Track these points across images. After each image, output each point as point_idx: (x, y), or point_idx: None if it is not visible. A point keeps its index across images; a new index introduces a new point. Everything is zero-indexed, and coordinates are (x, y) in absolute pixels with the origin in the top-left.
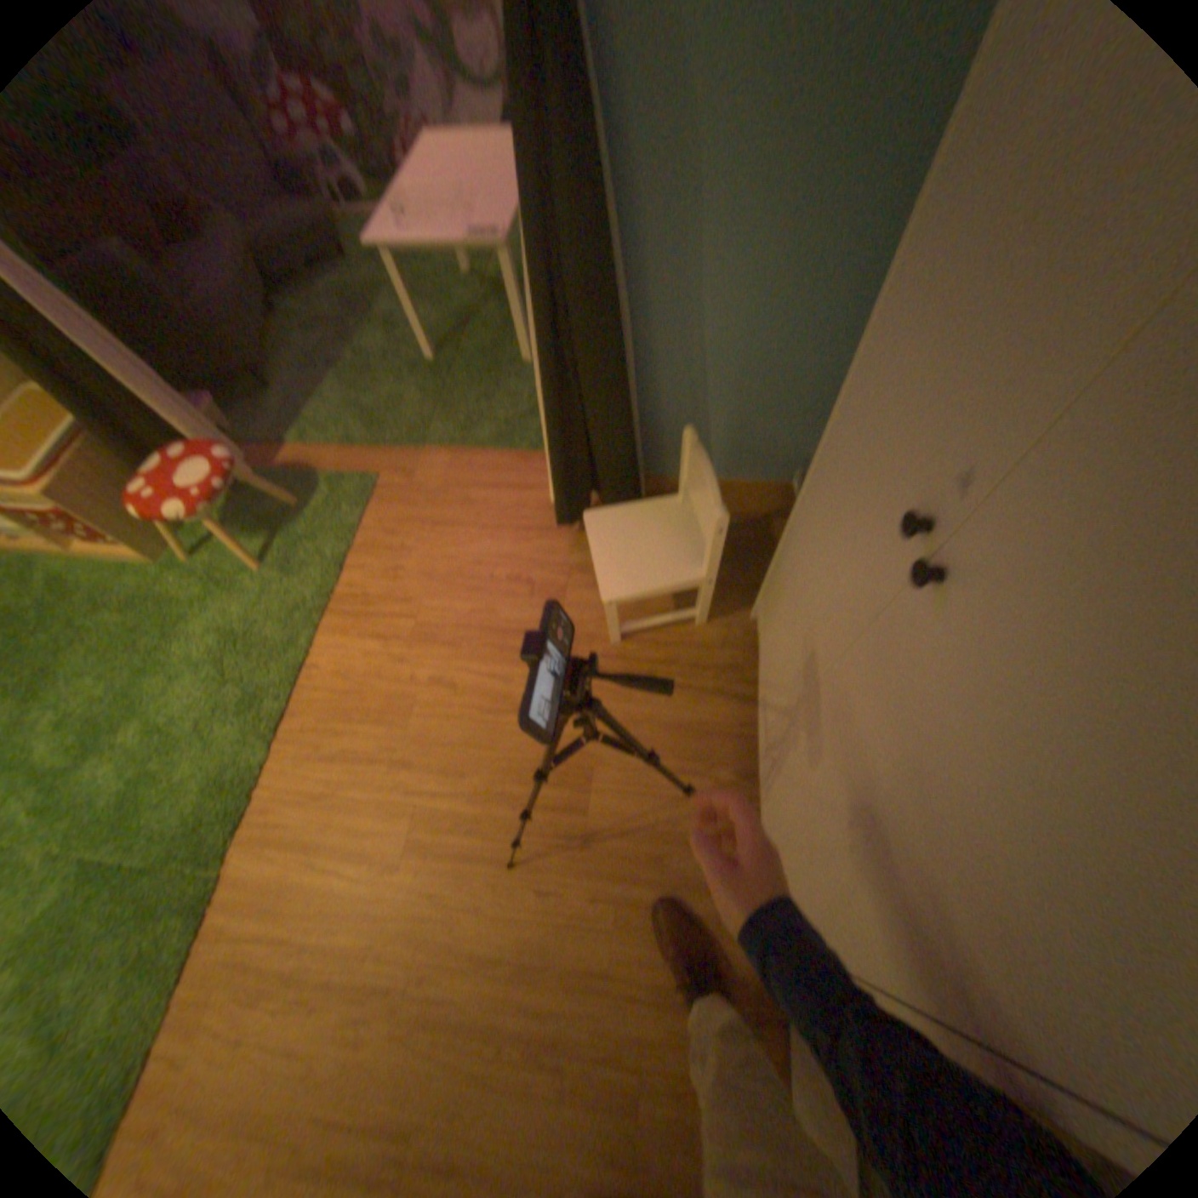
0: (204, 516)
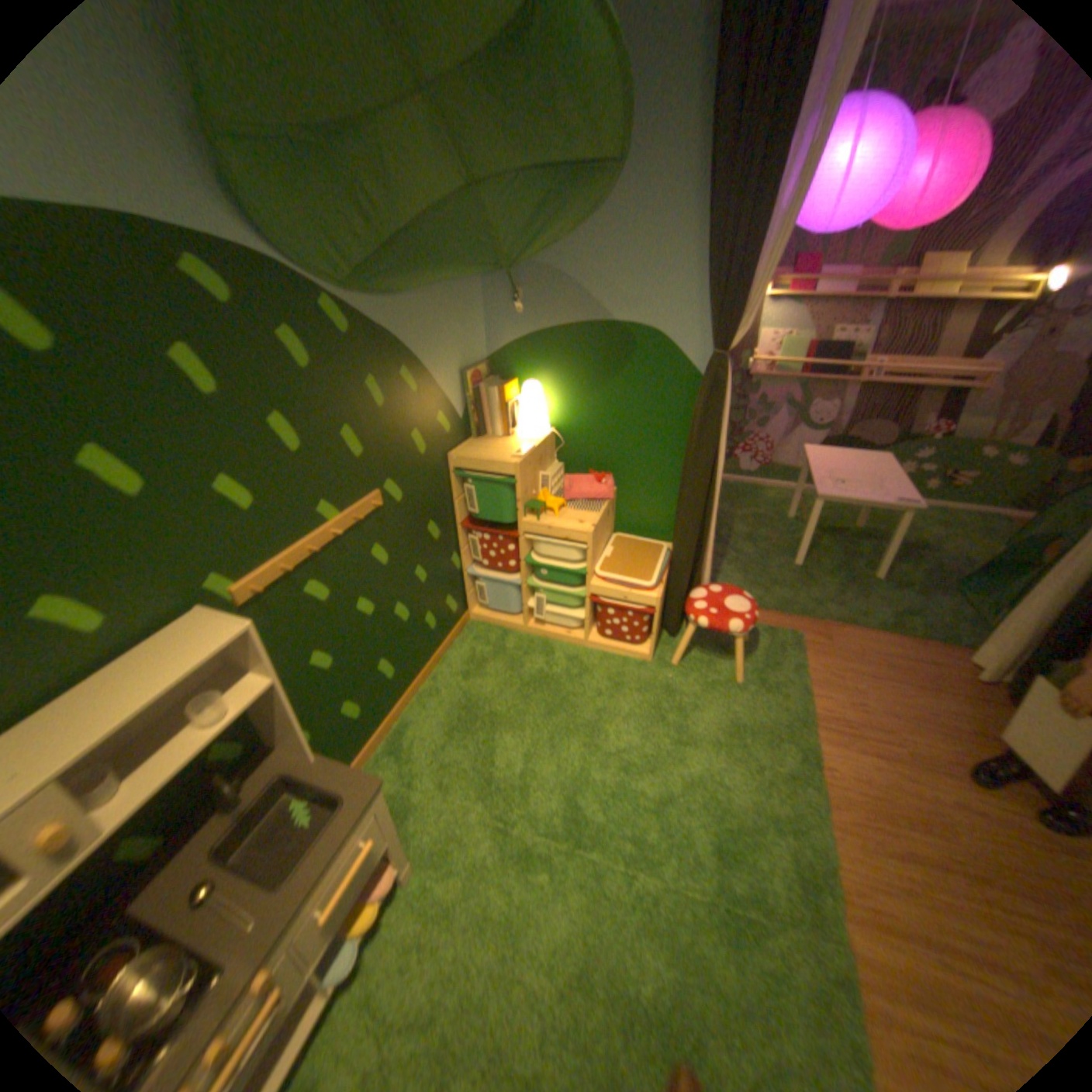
0: (748, 632)
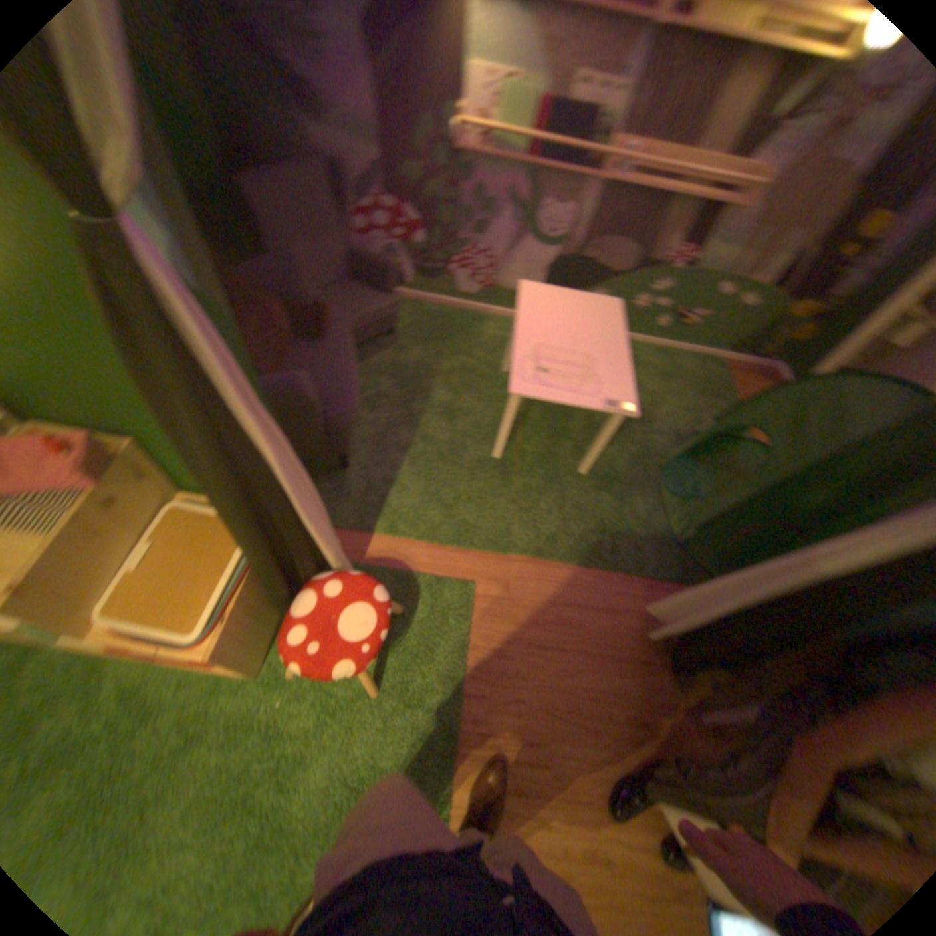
0: (368, 668)
